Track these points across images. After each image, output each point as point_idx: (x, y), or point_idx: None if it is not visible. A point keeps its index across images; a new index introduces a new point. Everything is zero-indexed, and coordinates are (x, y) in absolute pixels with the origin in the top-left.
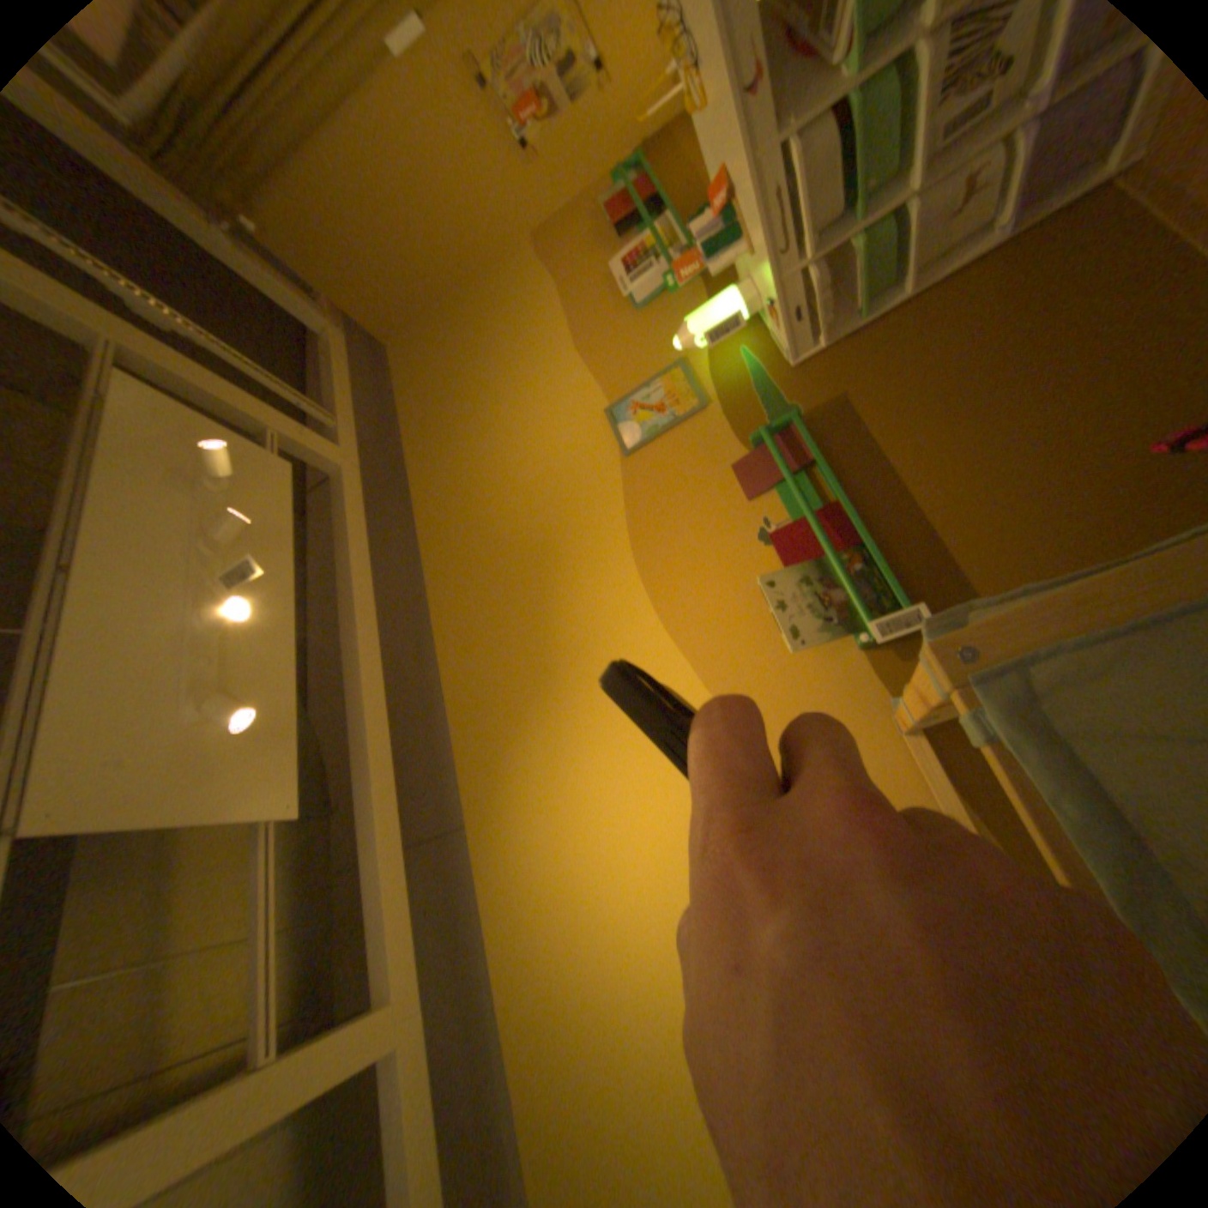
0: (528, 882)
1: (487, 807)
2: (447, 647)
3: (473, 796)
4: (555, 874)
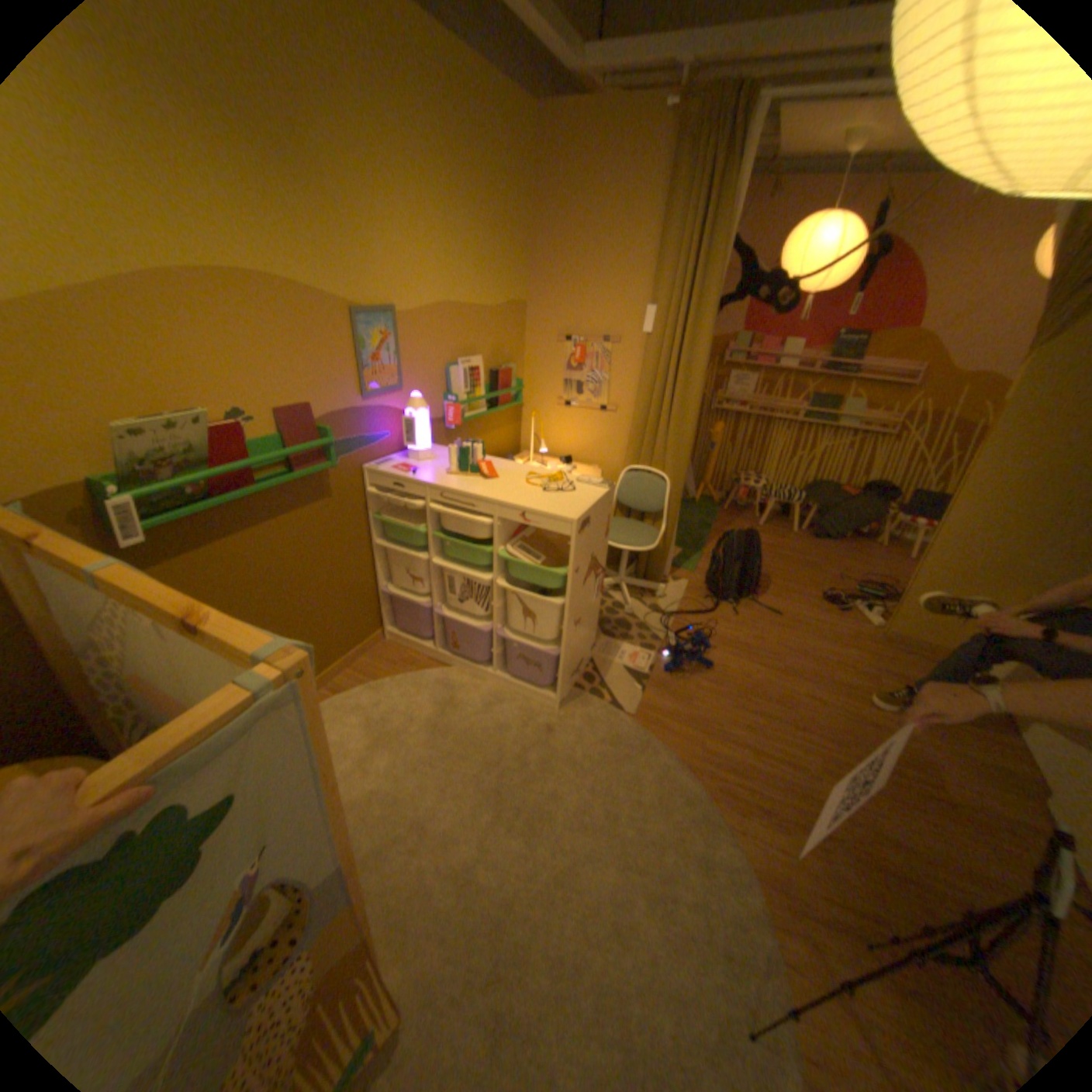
0: None
1: None
2: None
3: None
4: None
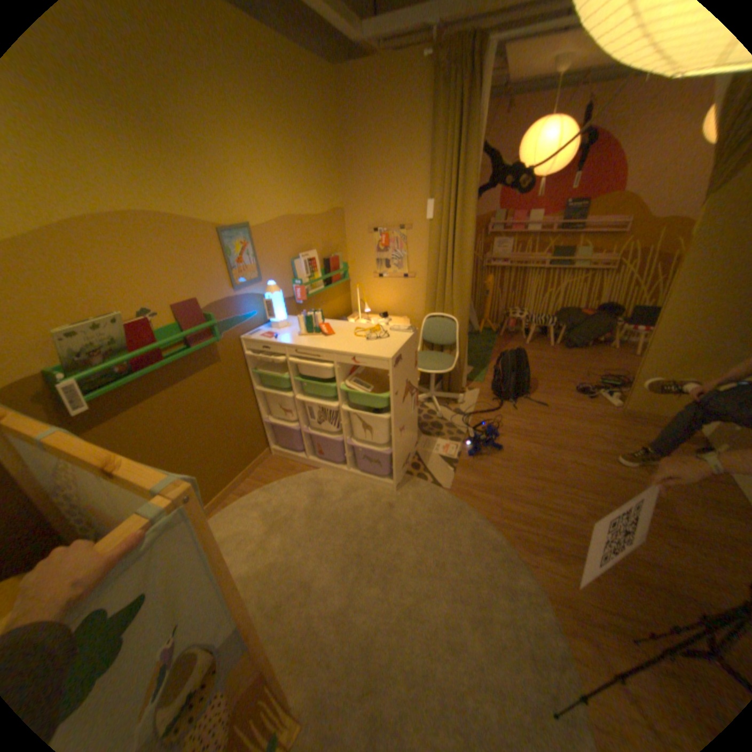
0: None
1: None
2: None
3: None
4: None
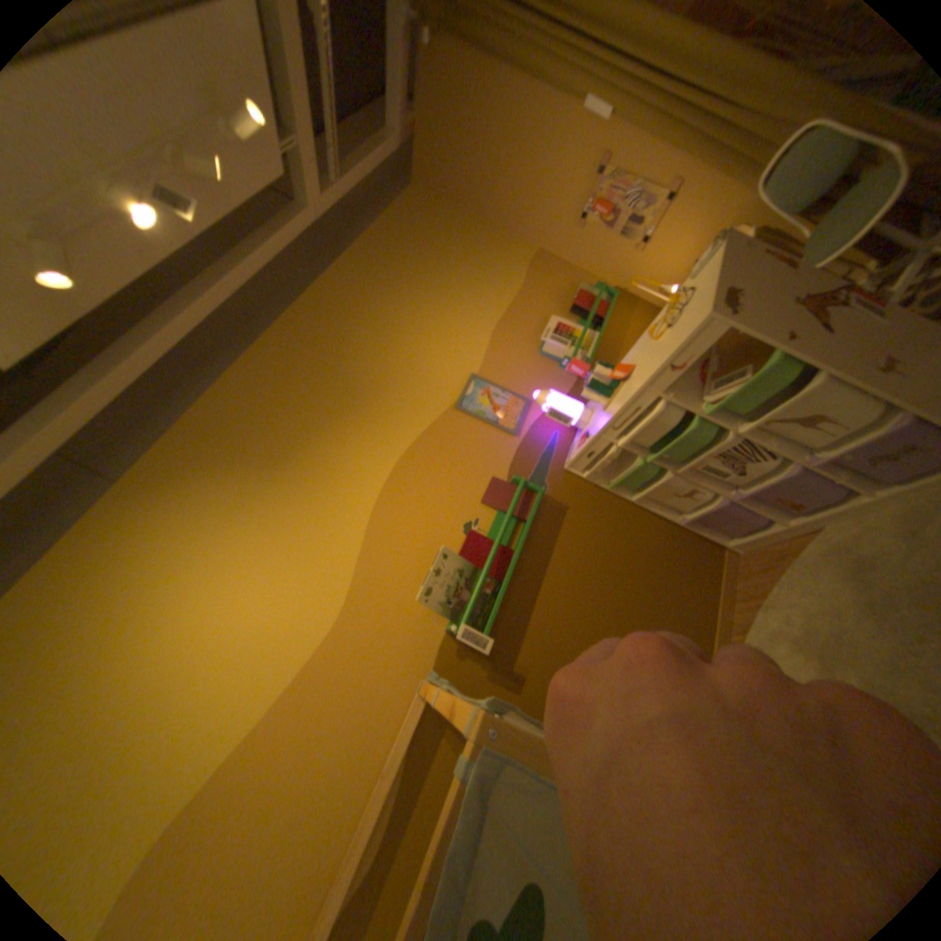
0: (111, 563)
1: (141, 491)
2: (236, 374)
3: (140, 474)
4: (137, 576)
